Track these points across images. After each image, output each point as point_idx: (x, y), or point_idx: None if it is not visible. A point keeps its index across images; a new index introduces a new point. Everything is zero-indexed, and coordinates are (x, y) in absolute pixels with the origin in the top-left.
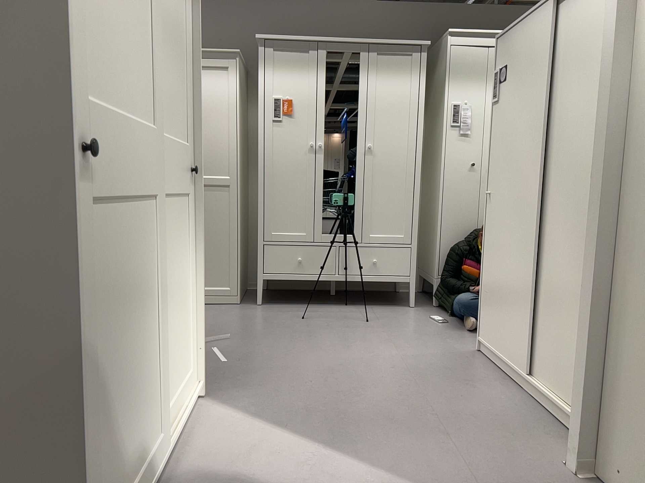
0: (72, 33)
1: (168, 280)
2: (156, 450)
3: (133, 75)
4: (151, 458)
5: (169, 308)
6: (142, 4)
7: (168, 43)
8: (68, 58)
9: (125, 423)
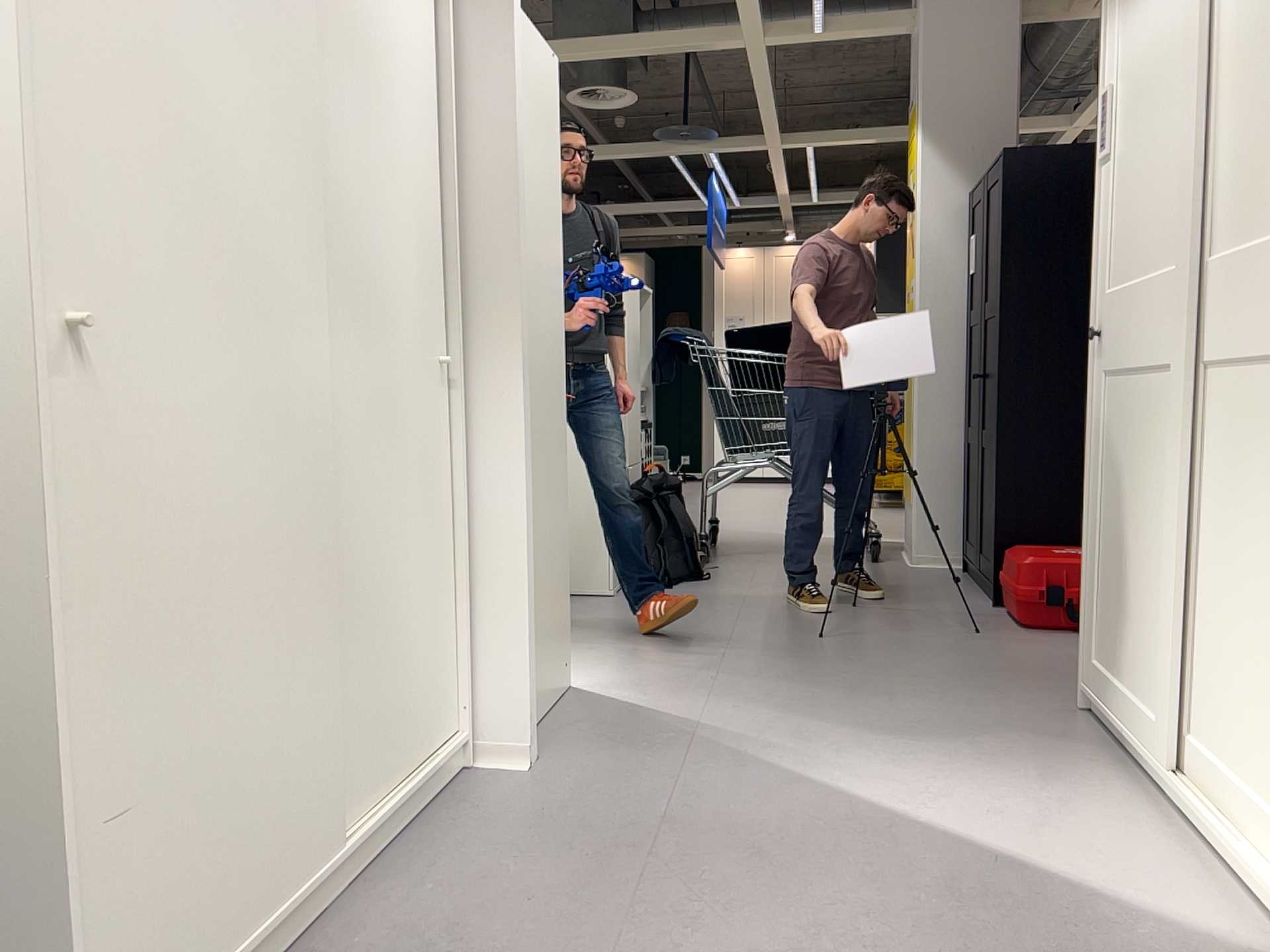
0: (1102, 244)
1: (1231, 521)
2: (1144, 716)
3: (1152, 218)
4: (1137, 707)
5: (1227, 577)
6: (1171, 109)
7: (1267, 43)
8: (1096, 267)
9: (1117, 601)
